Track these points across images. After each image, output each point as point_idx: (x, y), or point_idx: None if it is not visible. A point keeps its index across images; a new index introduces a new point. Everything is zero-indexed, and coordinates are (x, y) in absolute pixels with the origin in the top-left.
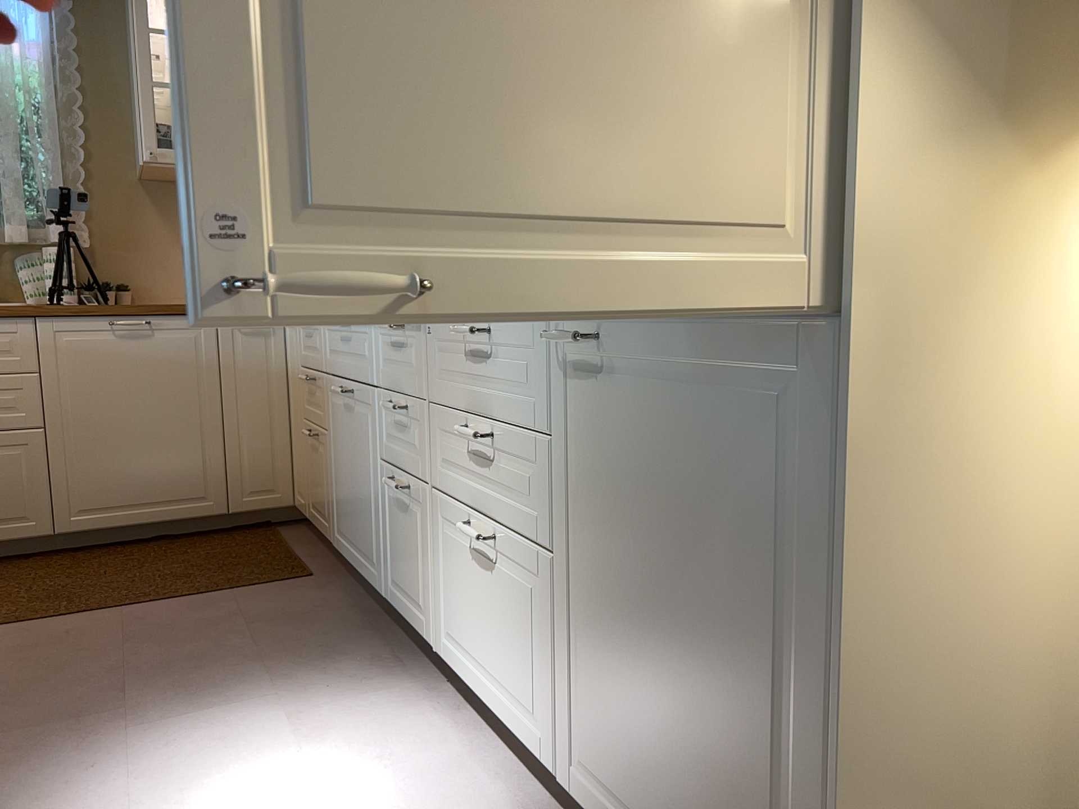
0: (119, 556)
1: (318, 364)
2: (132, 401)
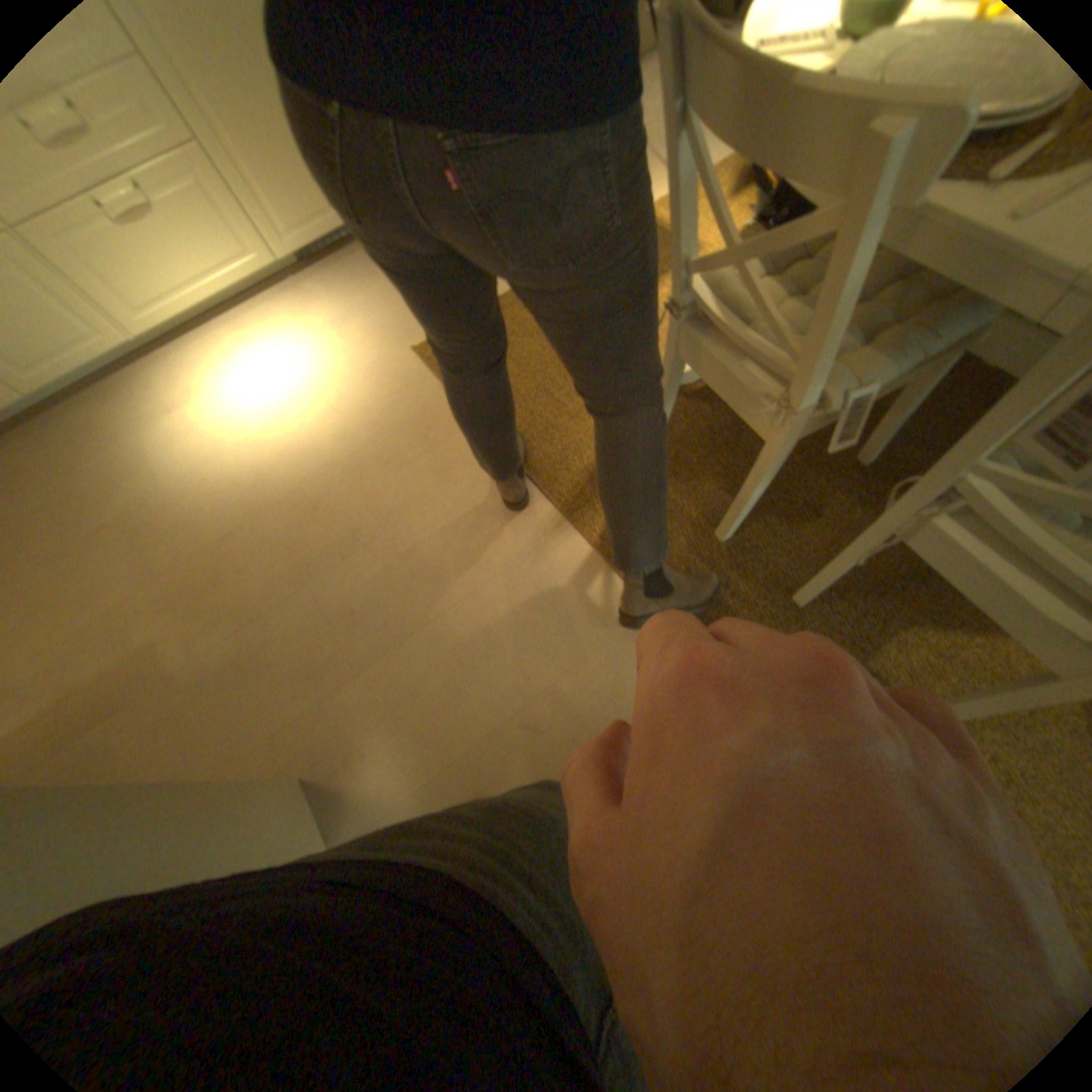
0: None
1: None
2: None
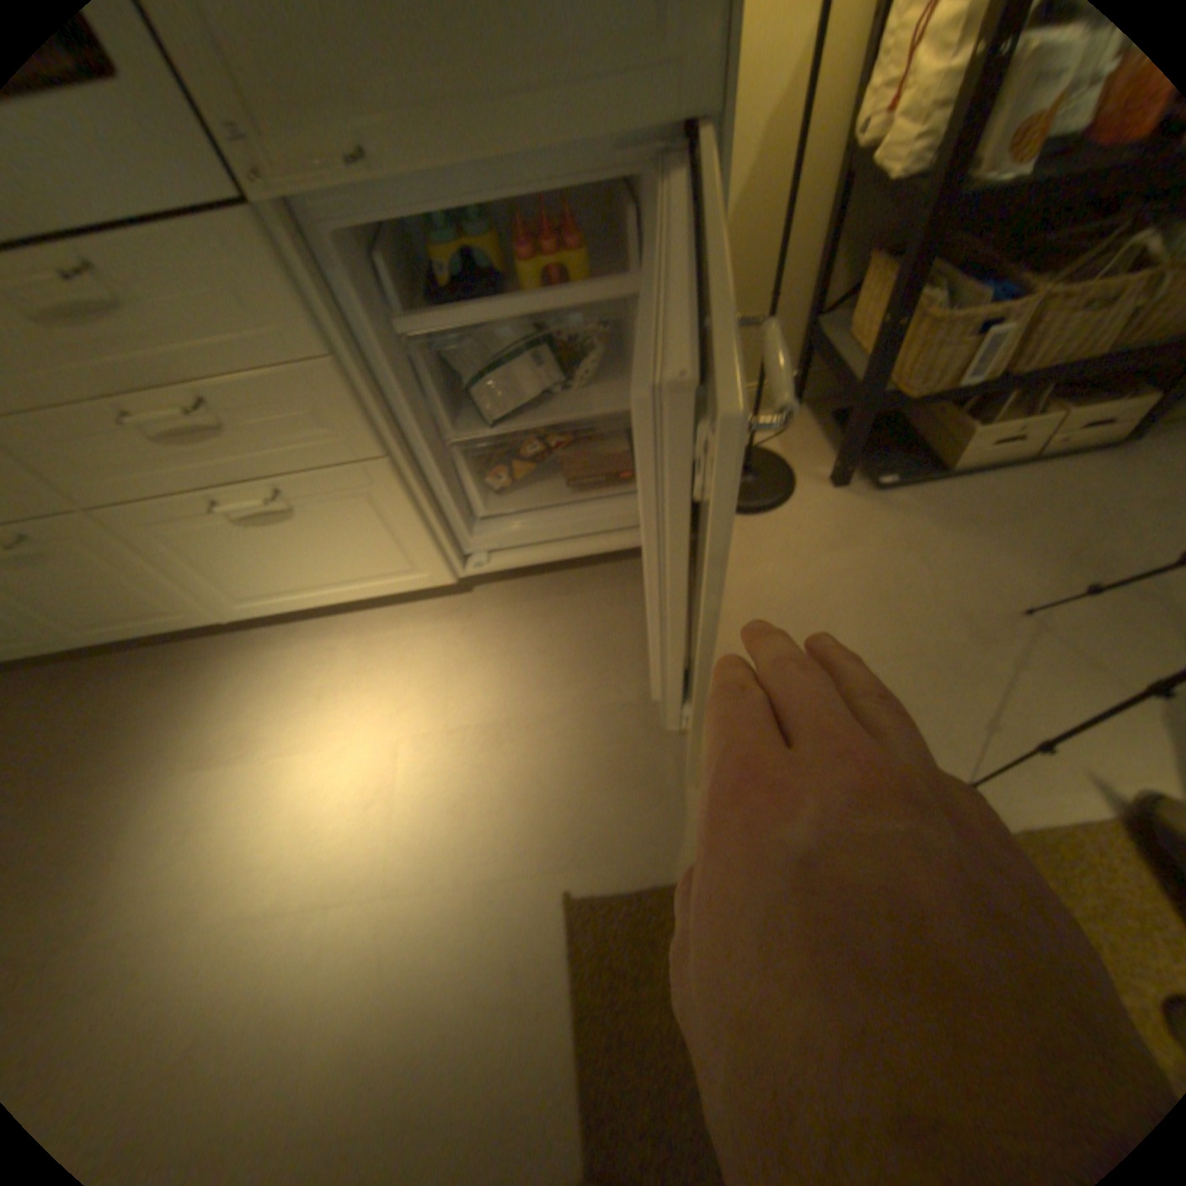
0: None
1: None
2: None
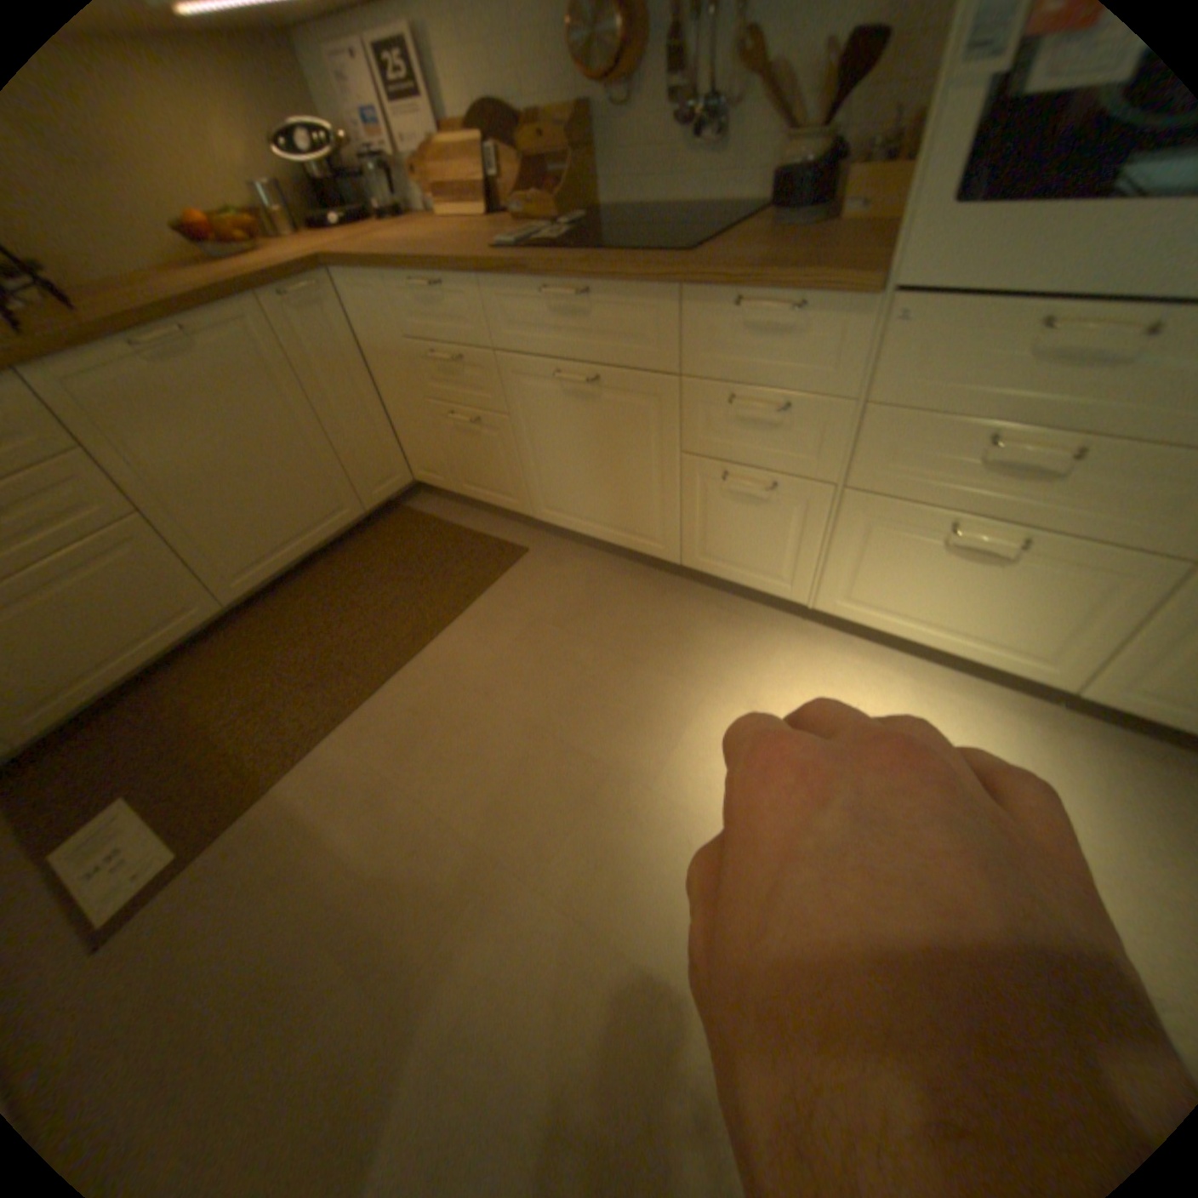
0: (303, 596)
1: (467, 337)
2: (217, 437)
